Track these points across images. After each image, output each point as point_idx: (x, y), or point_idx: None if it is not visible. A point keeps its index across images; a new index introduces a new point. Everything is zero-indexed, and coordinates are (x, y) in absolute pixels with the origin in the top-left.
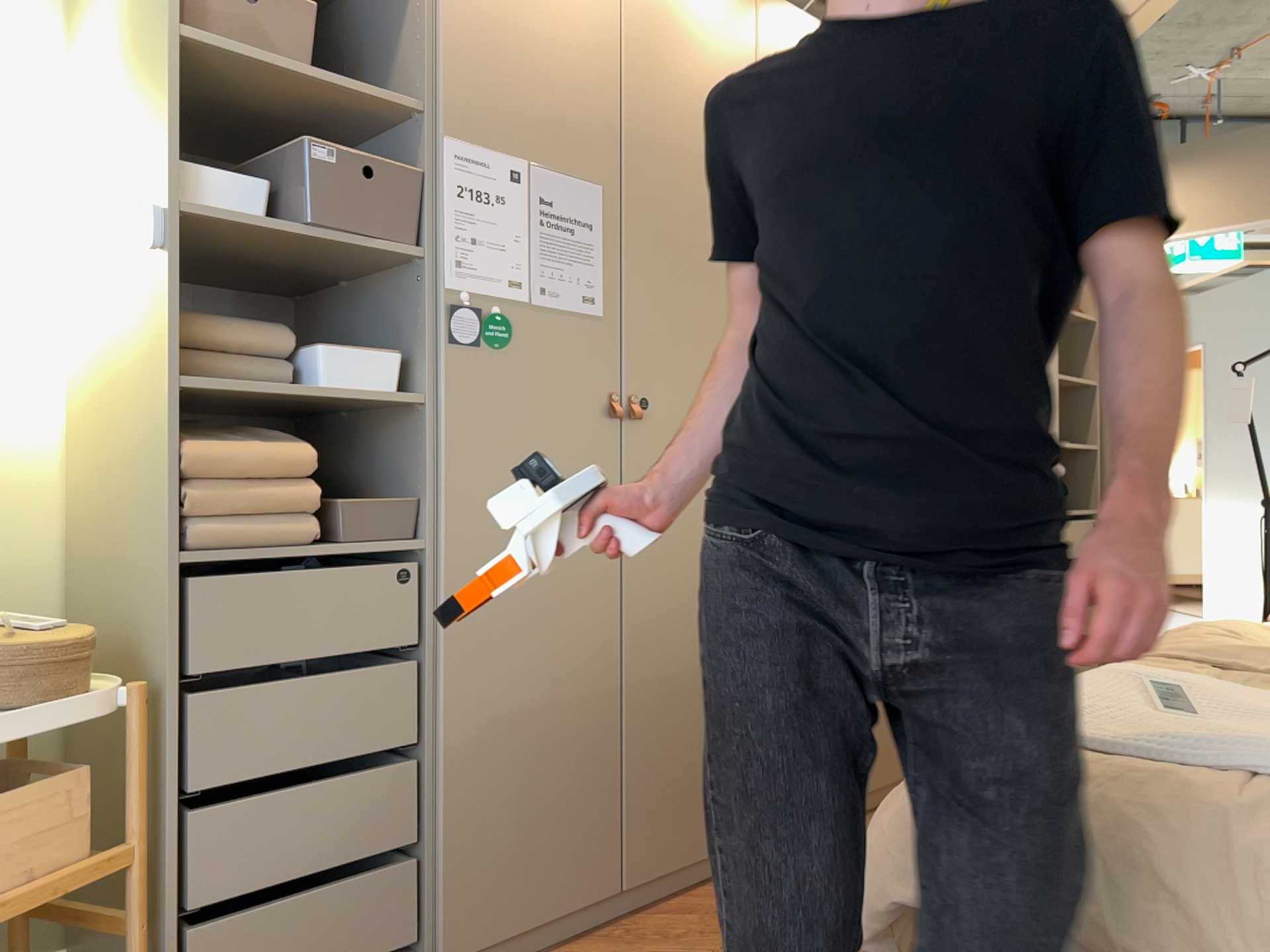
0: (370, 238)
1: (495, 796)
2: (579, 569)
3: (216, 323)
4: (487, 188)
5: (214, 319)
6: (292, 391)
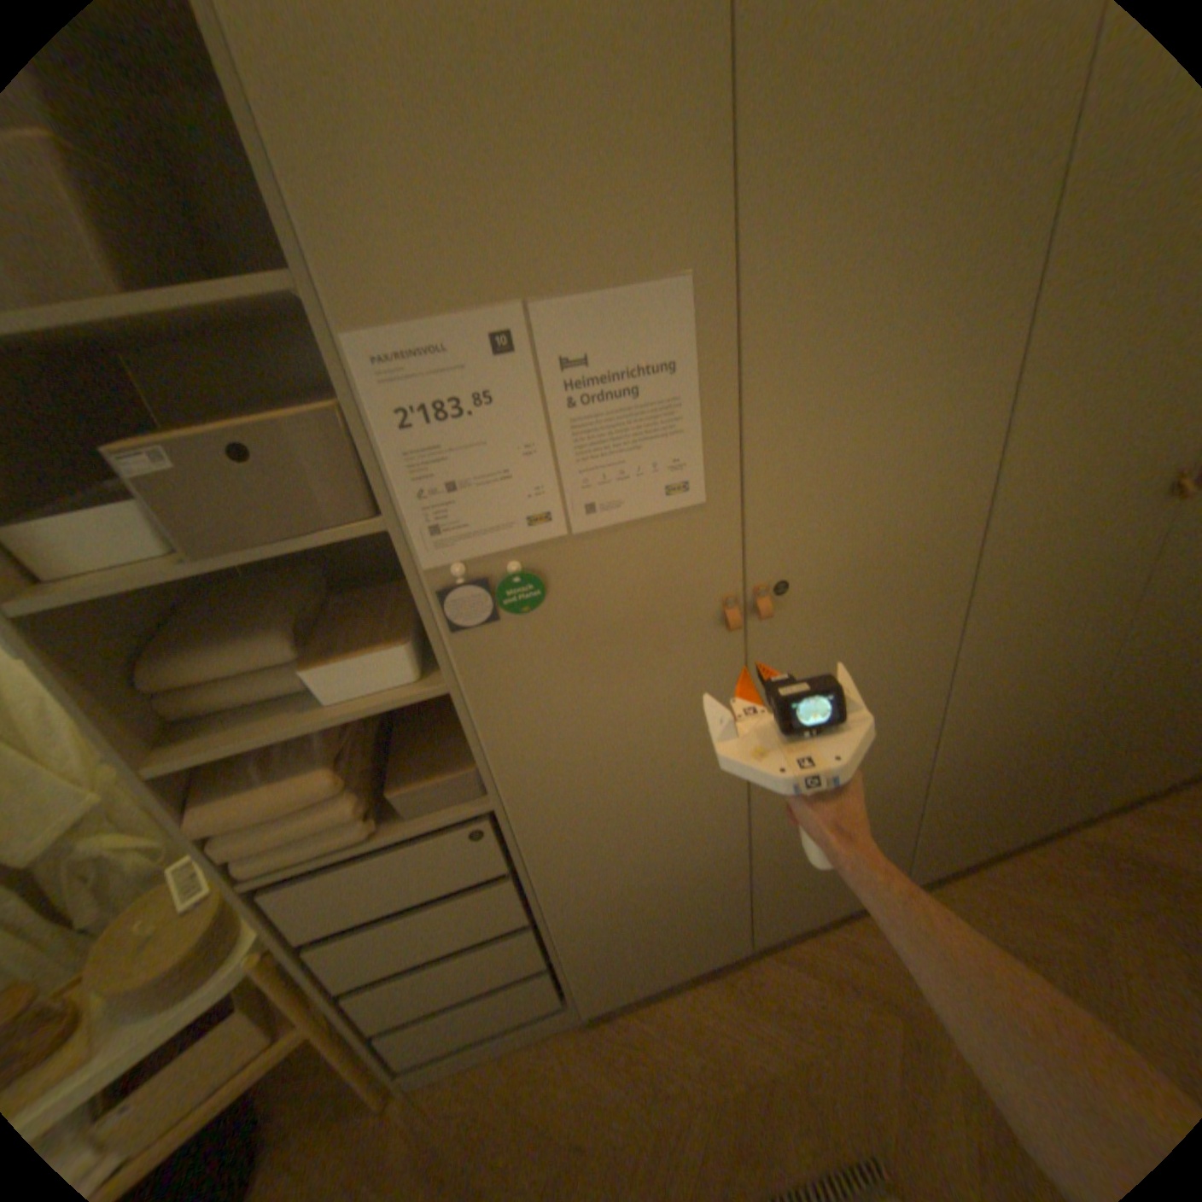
0: (300, 536)
1: (616, 937)
2: (689, 776)
3: (198, 659)
4: (456, 387)
5: (201, 646)
6: (284, 732)
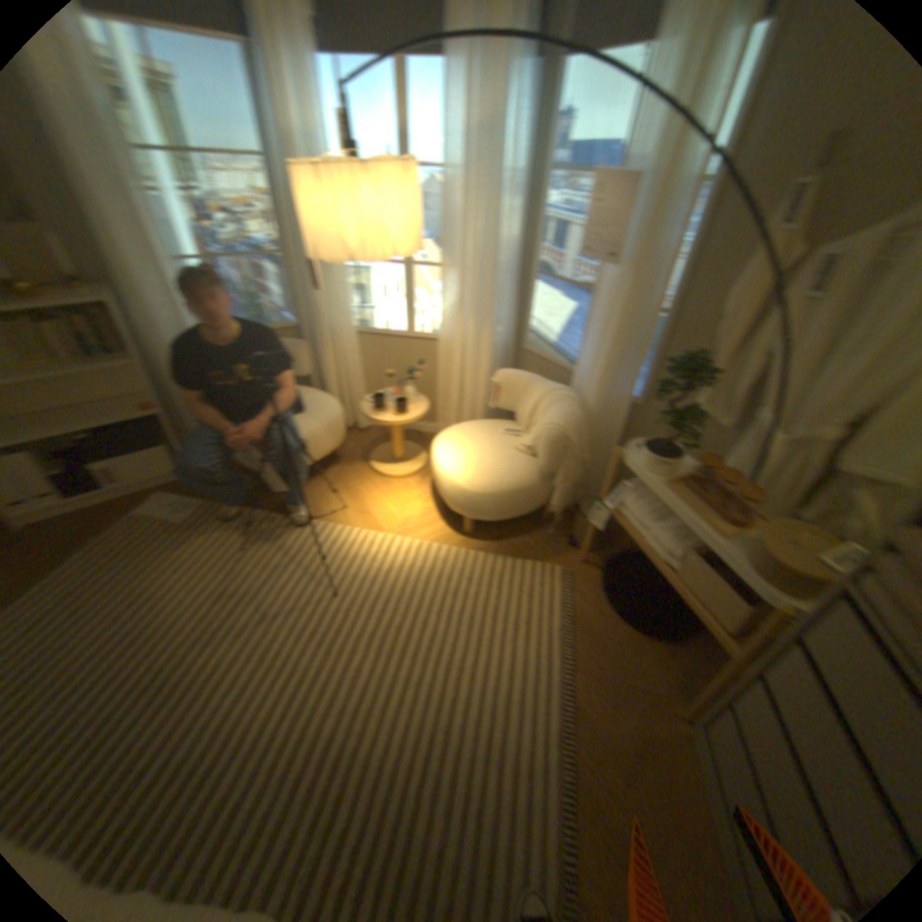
0: None
1: None
2: None
3: None
4: None
5: None
6: None
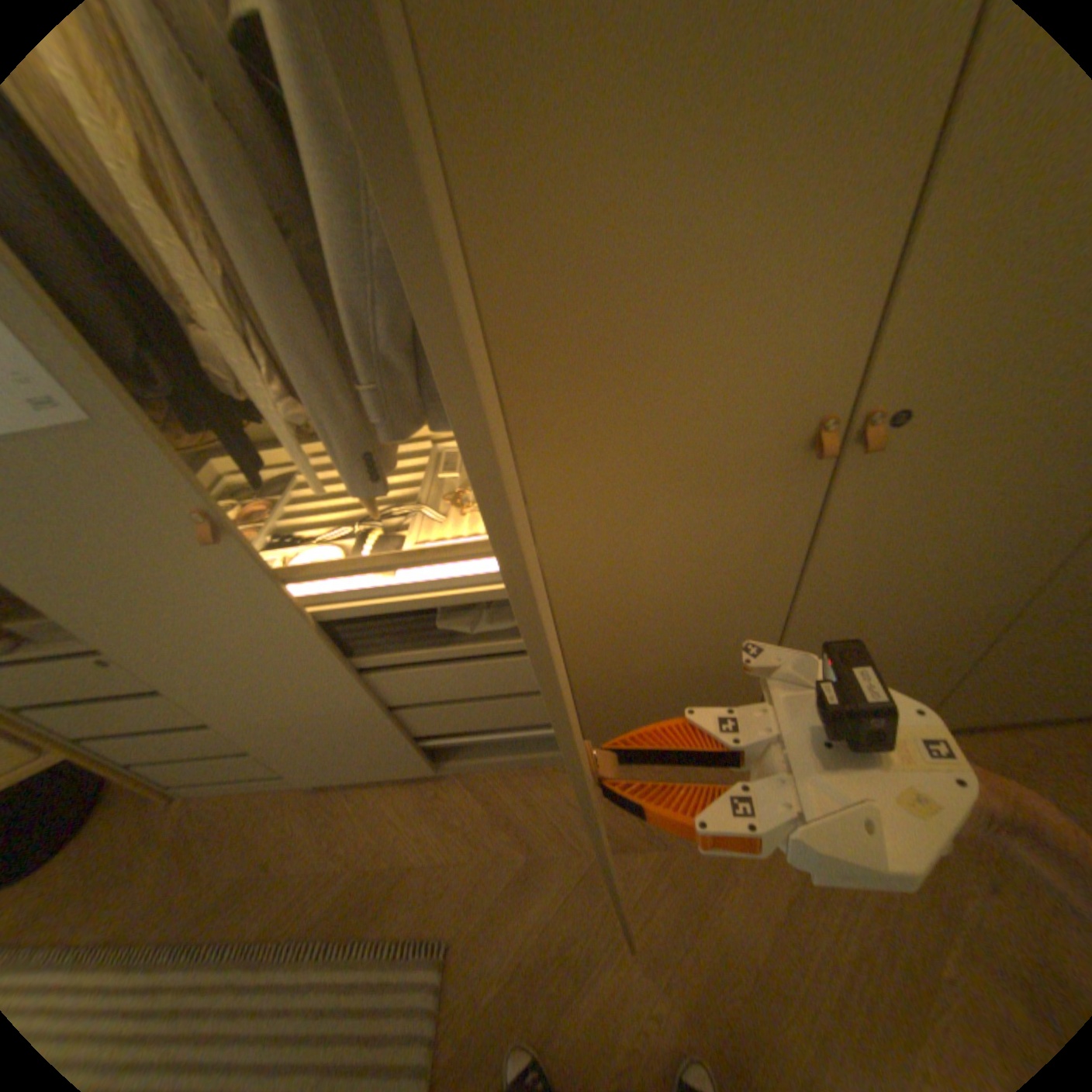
0: None
1: (289, 747)
2: (276, 653)
3: None
4: None
5: None
6: None
